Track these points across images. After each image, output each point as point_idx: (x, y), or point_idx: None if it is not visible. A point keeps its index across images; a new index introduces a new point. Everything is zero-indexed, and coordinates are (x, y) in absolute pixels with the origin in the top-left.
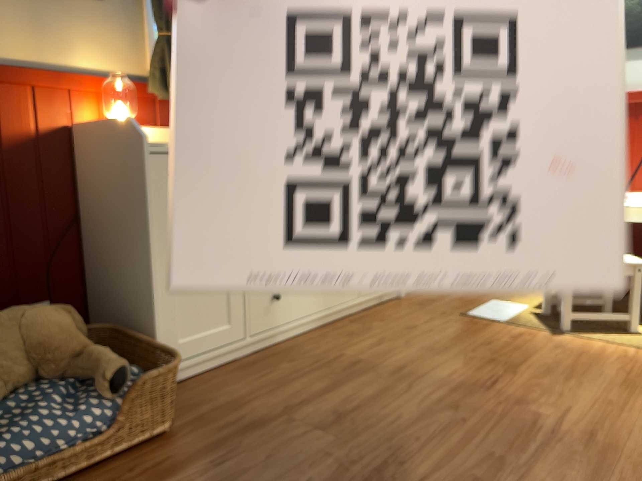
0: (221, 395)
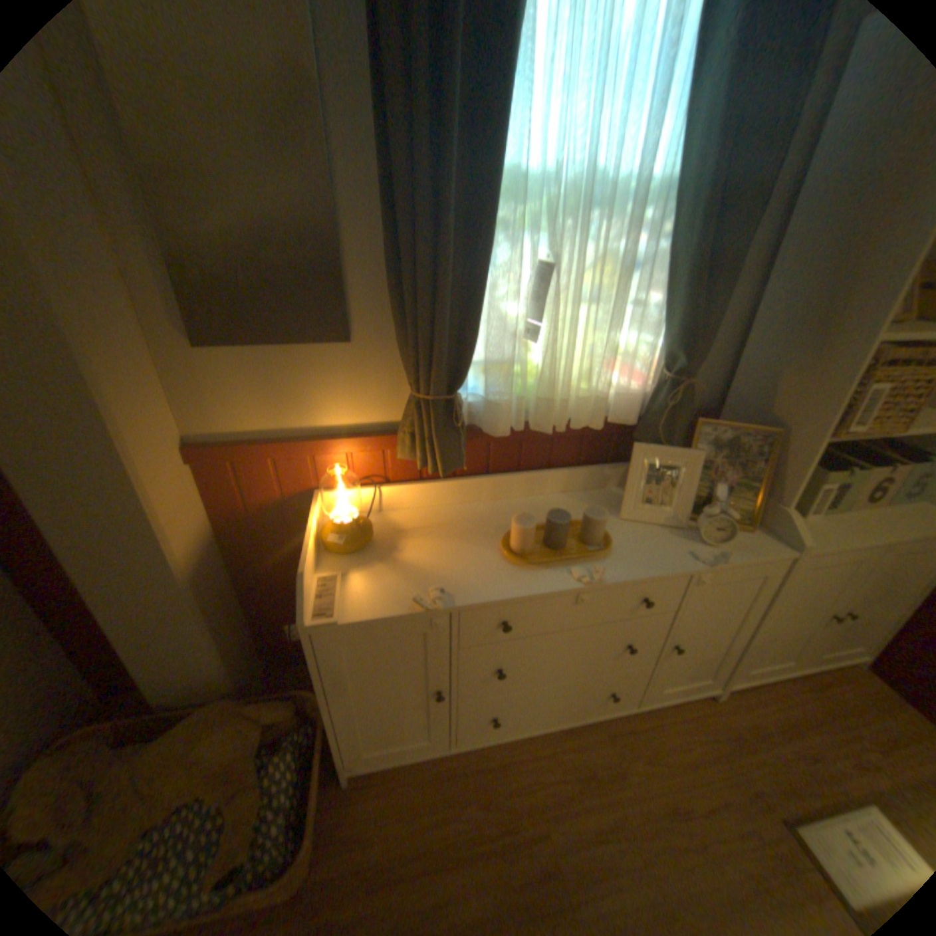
0: (381, 841)
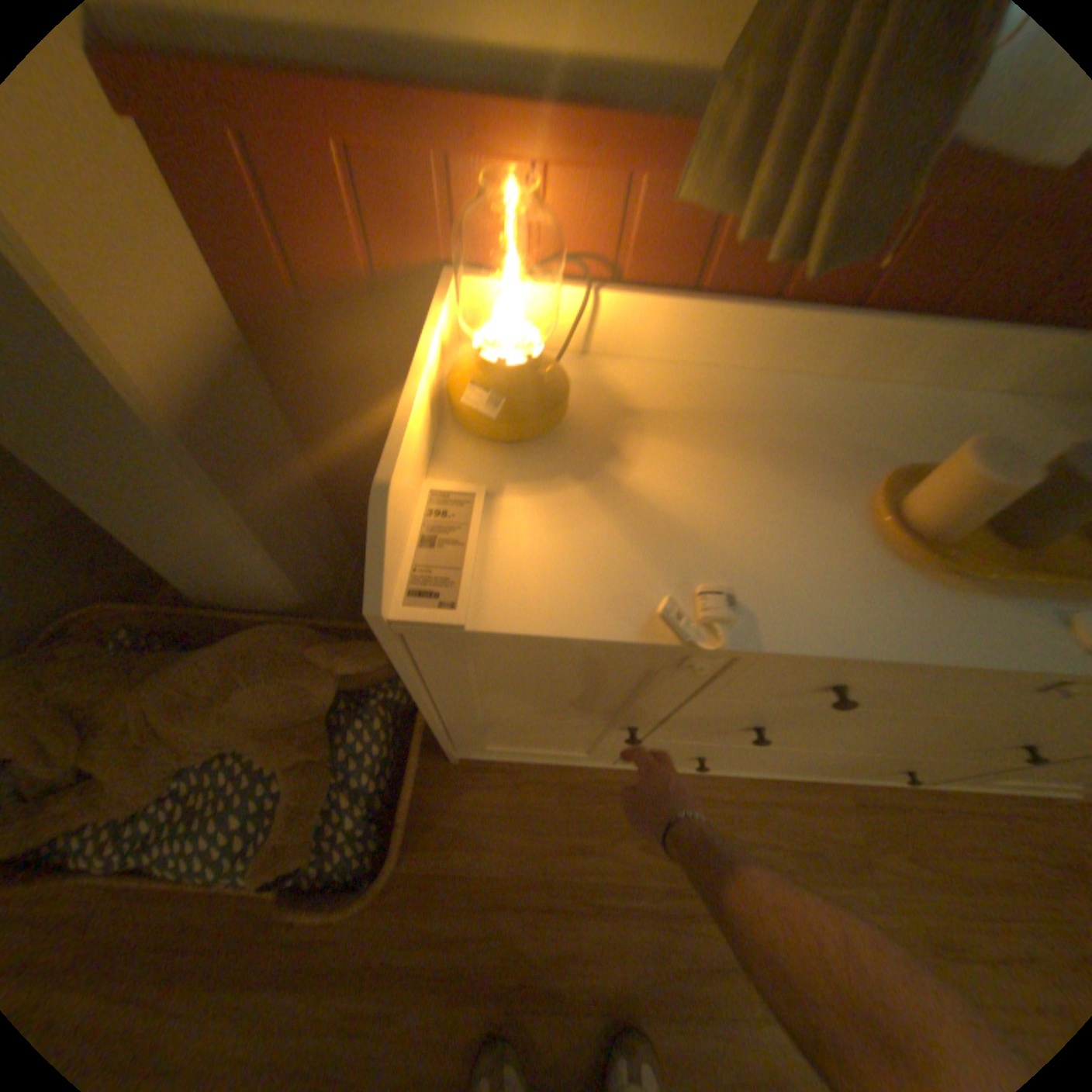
0: (497, 848)
